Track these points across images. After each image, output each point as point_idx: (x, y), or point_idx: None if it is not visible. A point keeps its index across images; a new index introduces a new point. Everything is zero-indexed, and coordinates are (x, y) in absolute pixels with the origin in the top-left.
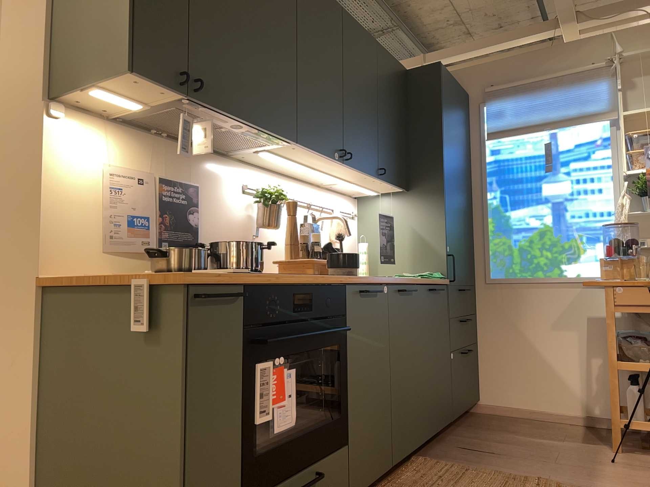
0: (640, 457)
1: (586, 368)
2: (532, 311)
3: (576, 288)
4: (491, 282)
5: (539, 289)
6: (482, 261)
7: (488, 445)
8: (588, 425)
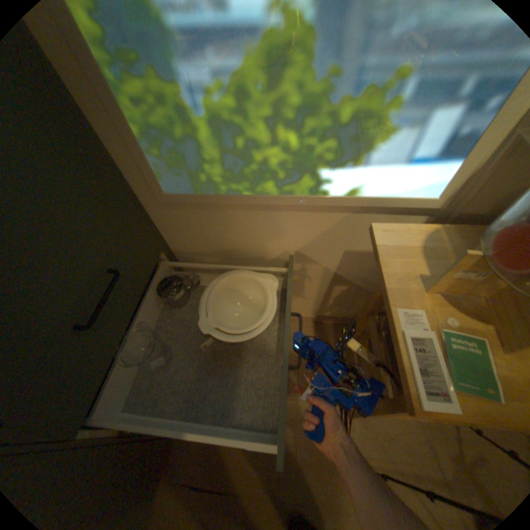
0: (374, 425)
1: (326, 292)
2: (256, 242)
3: (340, 213)
4: (168, 200)
5: (268, 212)
6: (127, 151)
7: (219, 459)
8: (317, 323)
